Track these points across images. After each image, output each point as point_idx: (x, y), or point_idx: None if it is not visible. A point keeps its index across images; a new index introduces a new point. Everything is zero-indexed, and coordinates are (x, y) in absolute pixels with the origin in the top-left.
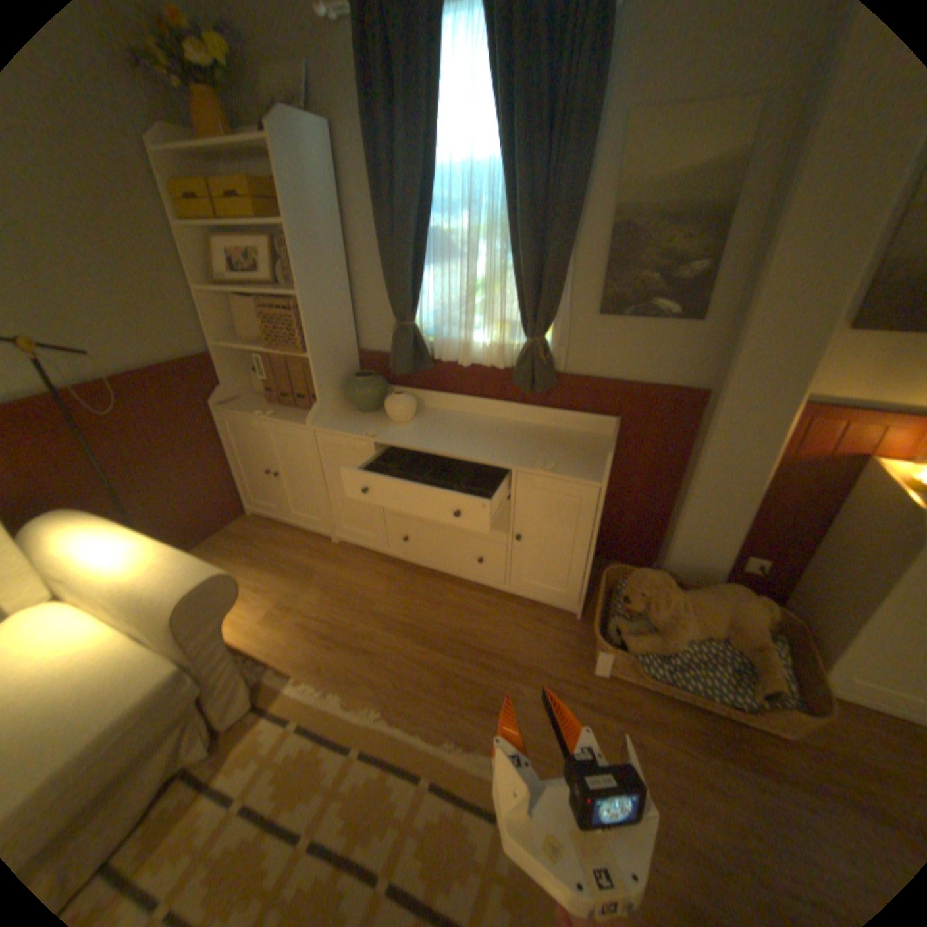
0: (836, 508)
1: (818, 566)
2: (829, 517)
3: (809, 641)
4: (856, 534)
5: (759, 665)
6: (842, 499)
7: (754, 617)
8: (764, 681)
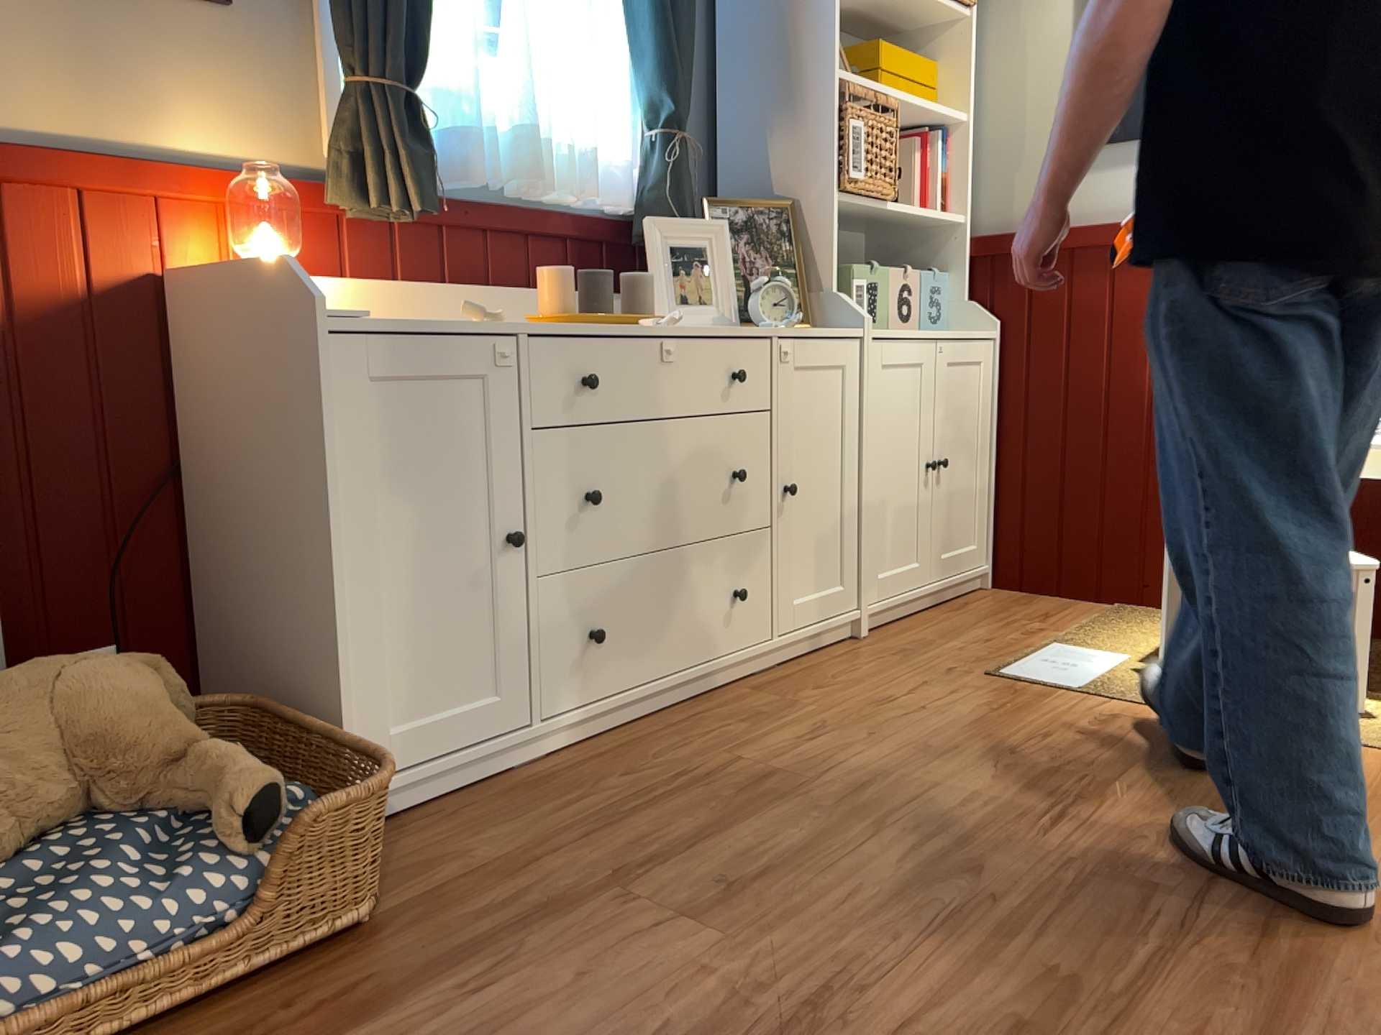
0: (170, 432)
1: (208, 584)
2: (167, 461)
3: (274, 719)
4: (223, 434)
5: (191, 795)
6: (169, 404)
7: (112, 688)
8: (217, 801)
